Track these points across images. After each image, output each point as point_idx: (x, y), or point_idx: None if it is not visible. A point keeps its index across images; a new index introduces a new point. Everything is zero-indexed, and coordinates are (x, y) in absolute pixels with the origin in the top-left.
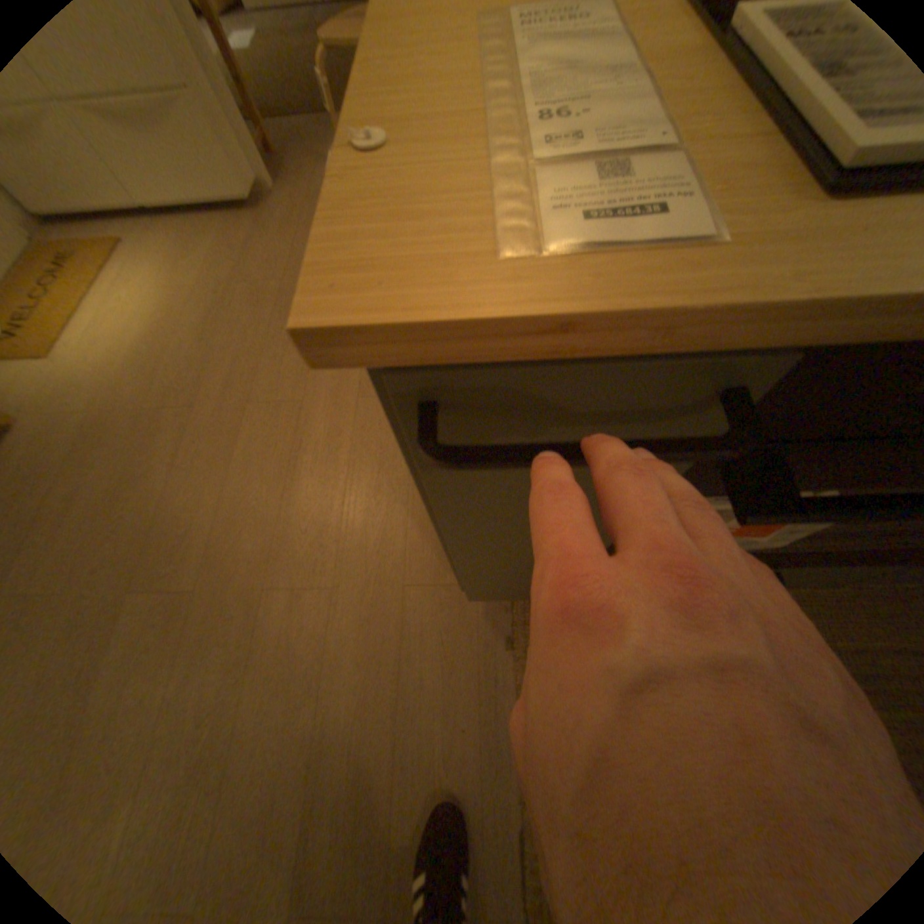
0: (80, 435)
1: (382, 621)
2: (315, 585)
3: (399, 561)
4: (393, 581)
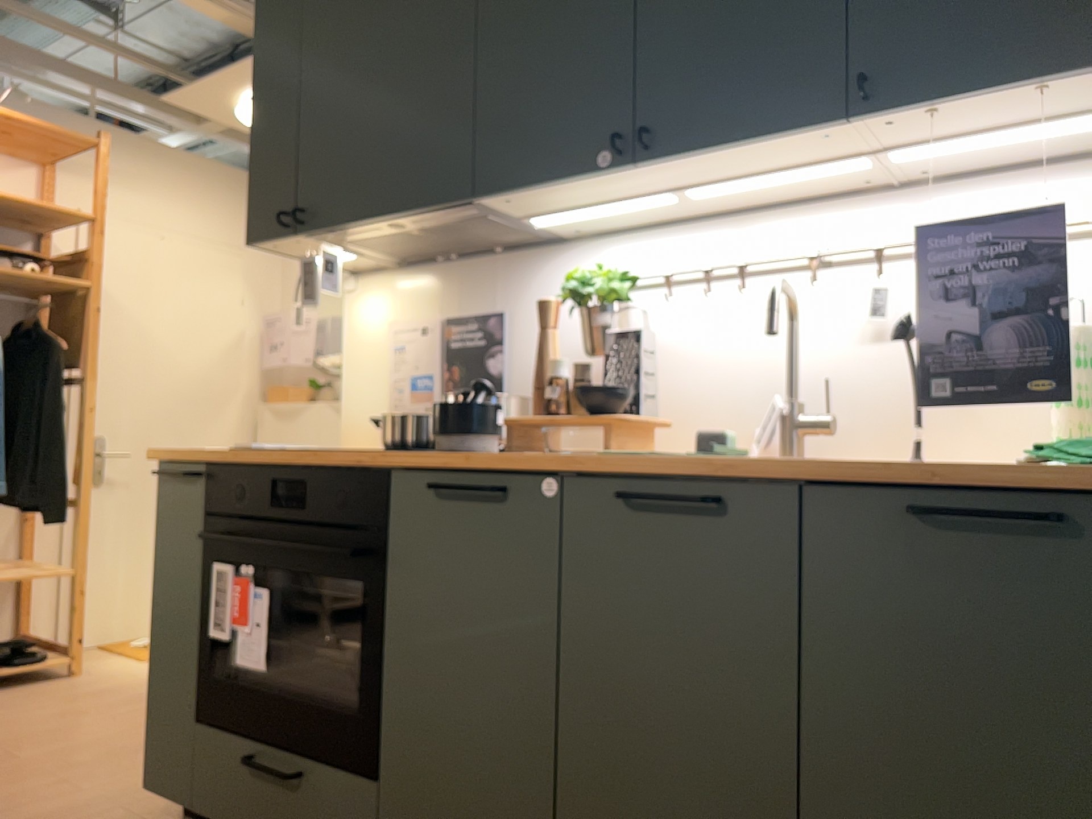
0: (92, 693)
1: (71, 817)
2: (72, 788)
3: (135, 801)
4: (114, 806)
